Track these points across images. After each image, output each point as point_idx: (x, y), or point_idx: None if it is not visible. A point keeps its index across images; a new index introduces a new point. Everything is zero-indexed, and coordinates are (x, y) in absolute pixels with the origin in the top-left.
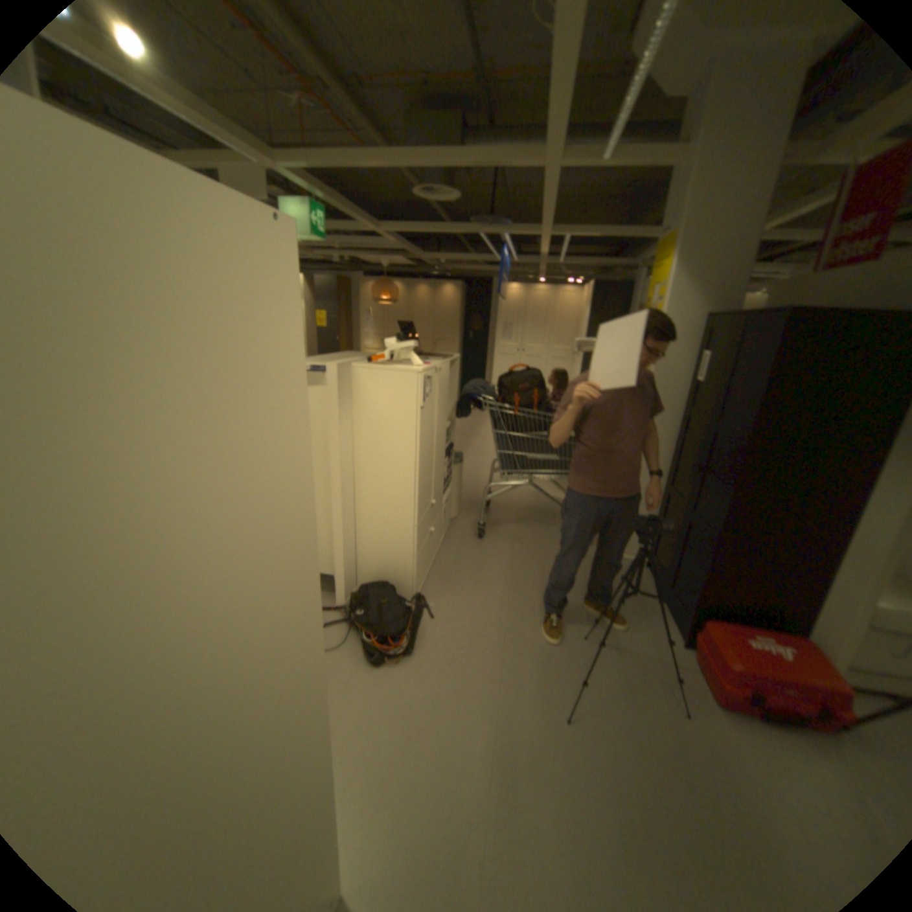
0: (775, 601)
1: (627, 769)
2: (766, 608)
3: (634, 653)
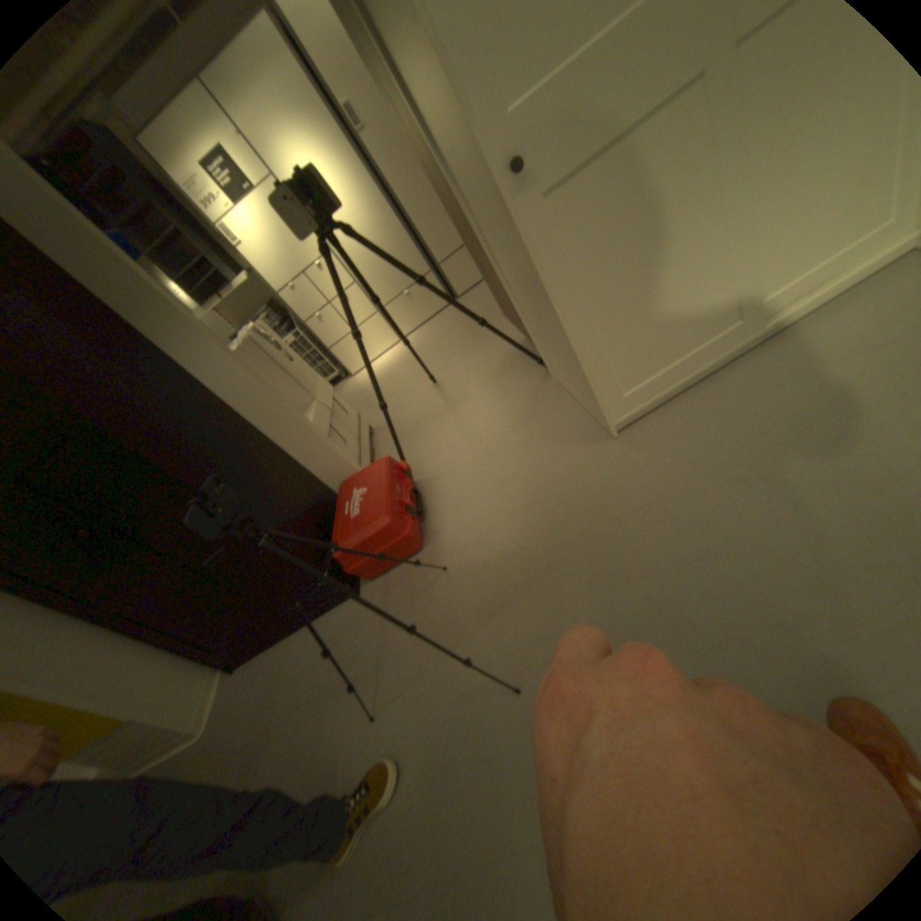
0: (305, 496)
1: (537, 605)
2: (313, 507)
3: (381, 645)
